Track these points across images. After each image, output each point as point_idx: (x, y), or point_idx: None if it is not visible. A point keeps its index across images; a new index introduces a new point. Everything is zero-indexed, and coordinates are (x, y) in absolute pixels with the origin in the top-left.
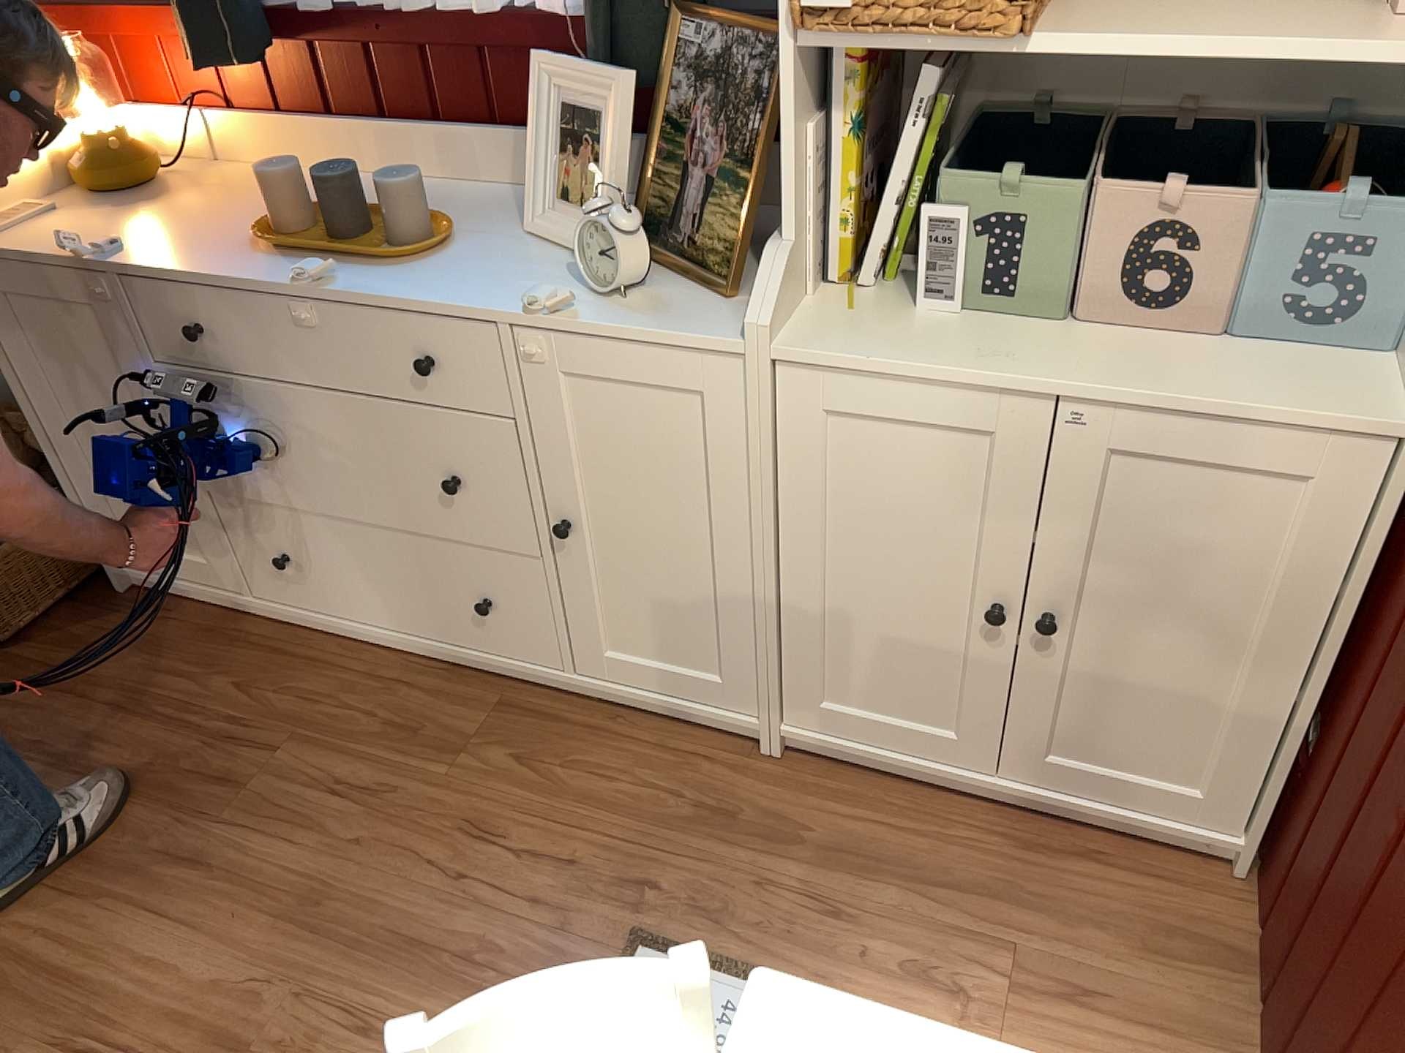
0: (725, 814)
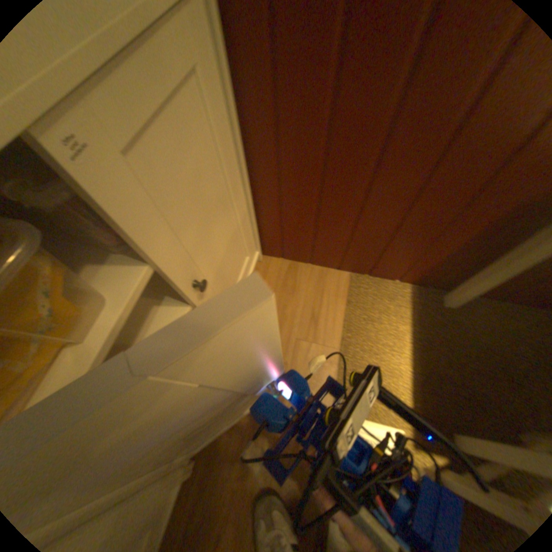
0: (237, 499)
